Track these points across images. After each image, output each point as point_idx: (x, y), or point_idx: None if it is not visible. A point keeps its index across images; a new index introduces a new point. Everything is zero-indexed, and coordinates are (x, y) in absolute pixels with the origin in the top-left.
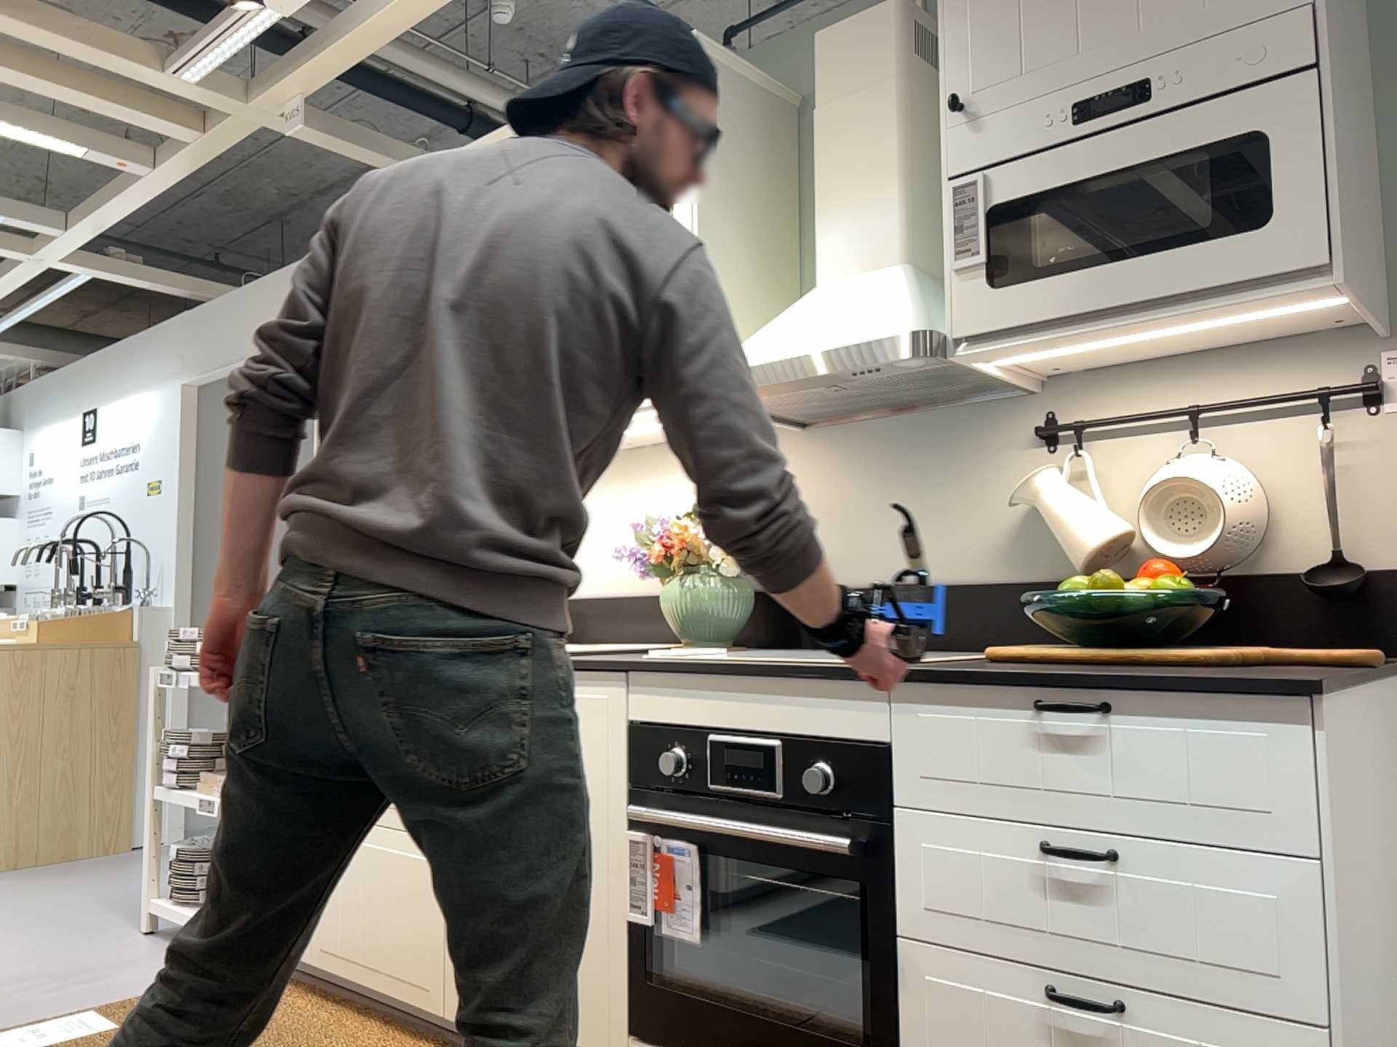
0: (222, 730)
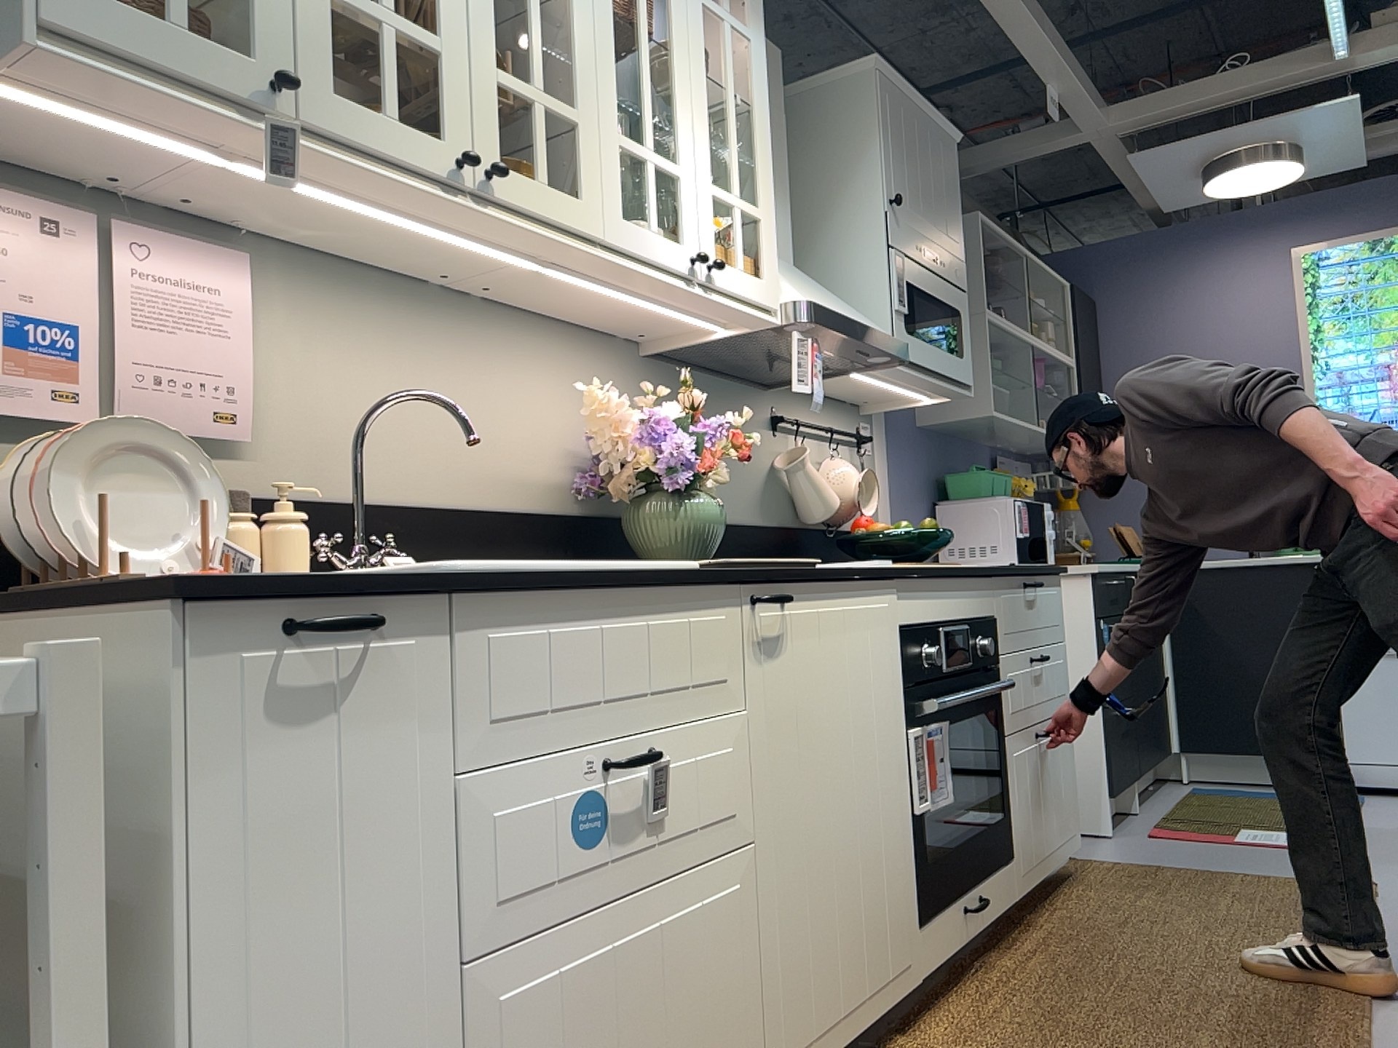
0: None
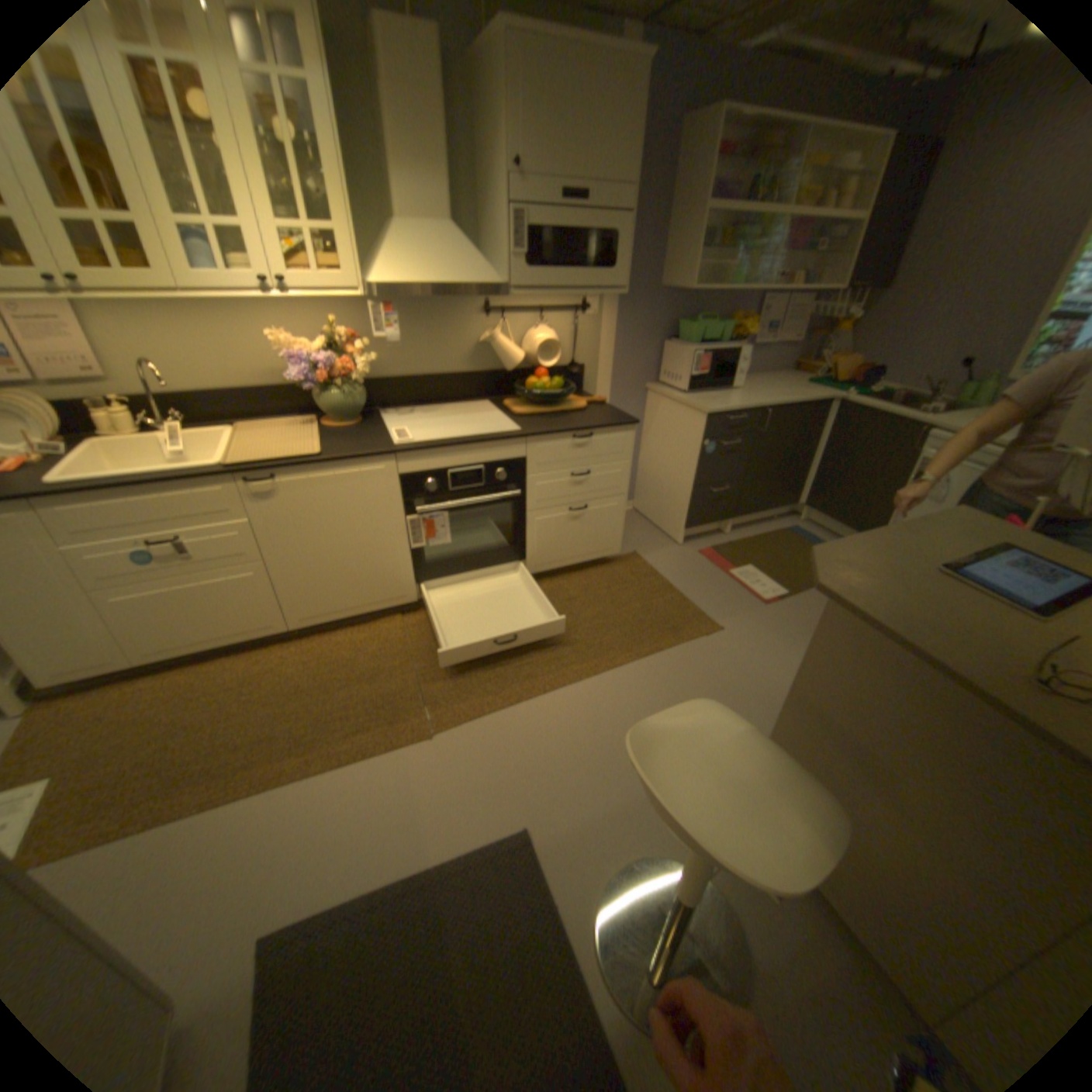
0: None
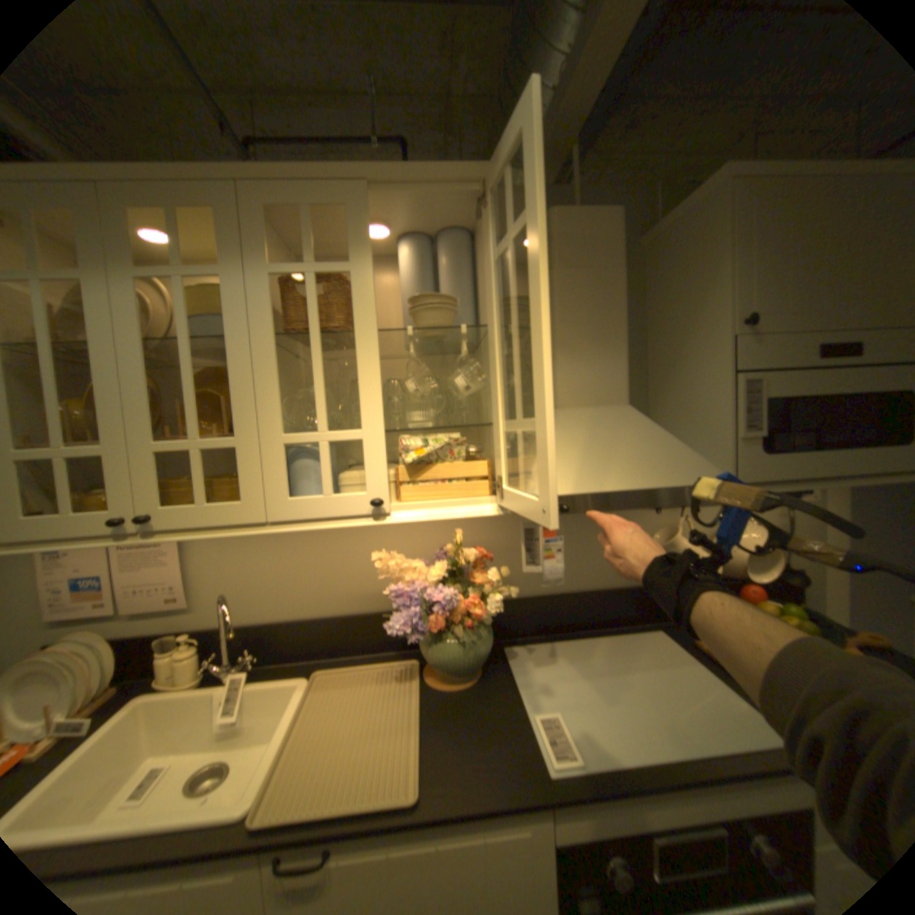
0: None
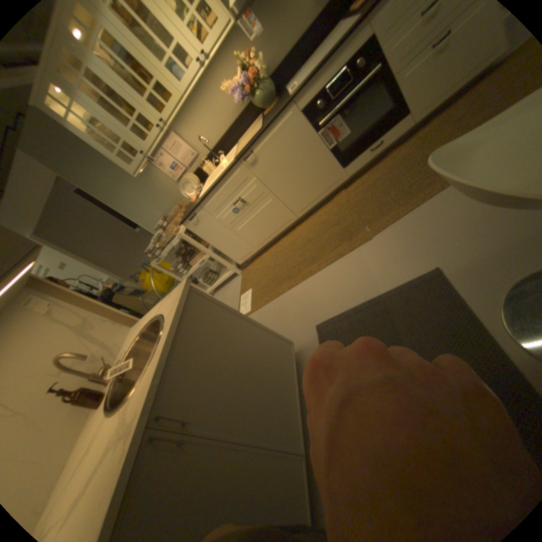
0: (177, 258)
